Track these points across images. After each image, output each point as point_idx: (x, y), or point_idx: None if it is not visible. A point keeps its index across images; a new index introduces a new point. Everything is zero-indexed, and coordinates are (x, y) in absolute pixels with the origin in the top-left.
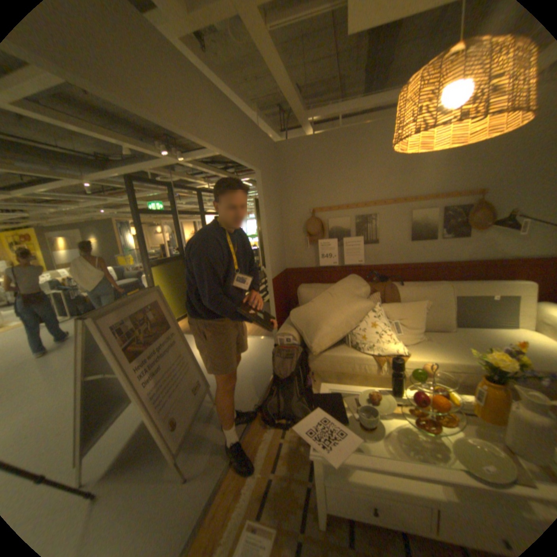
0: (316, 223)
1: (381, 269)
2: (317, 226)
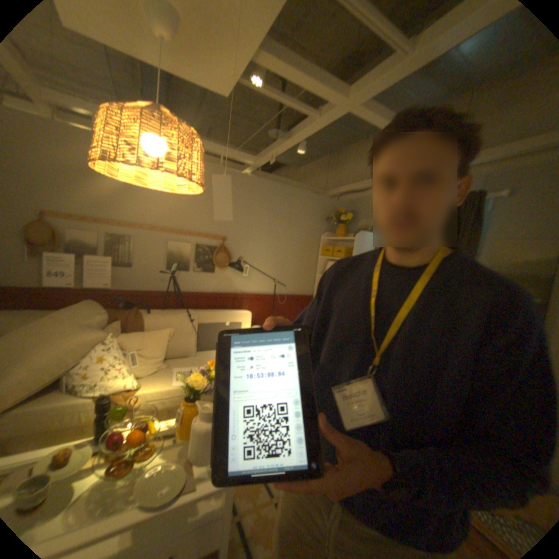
0: (44, 230)
1: (133, 296)
2: (46, 234)
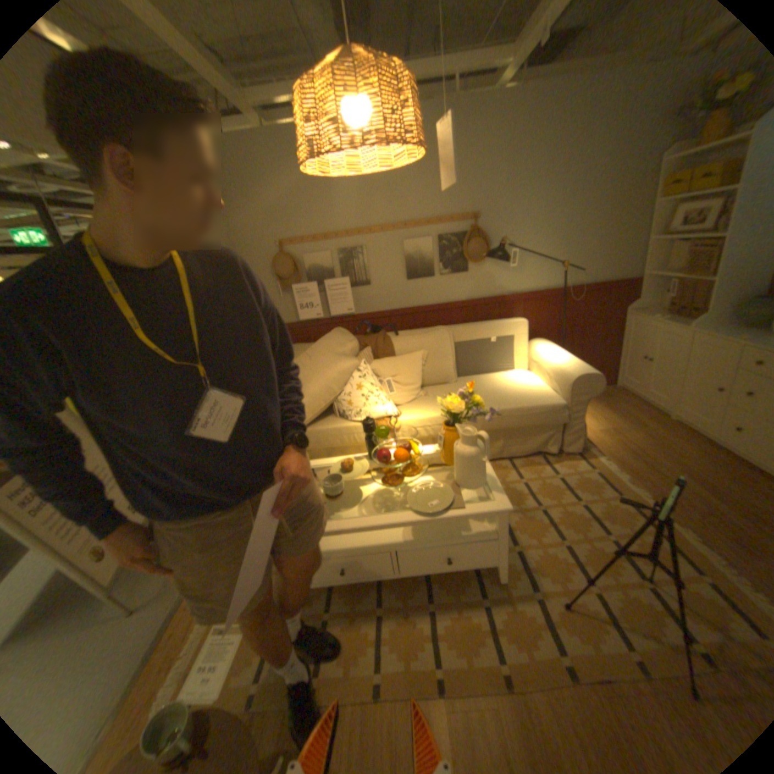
0: (286, 262)
1: (377, 318)
2: (289, 266)
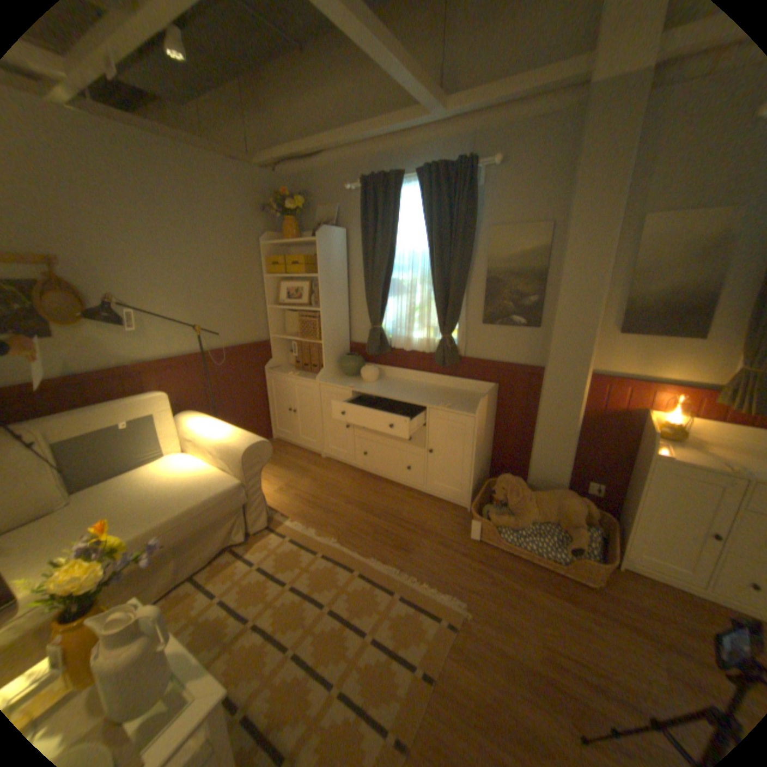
0: None
1: None
2: None
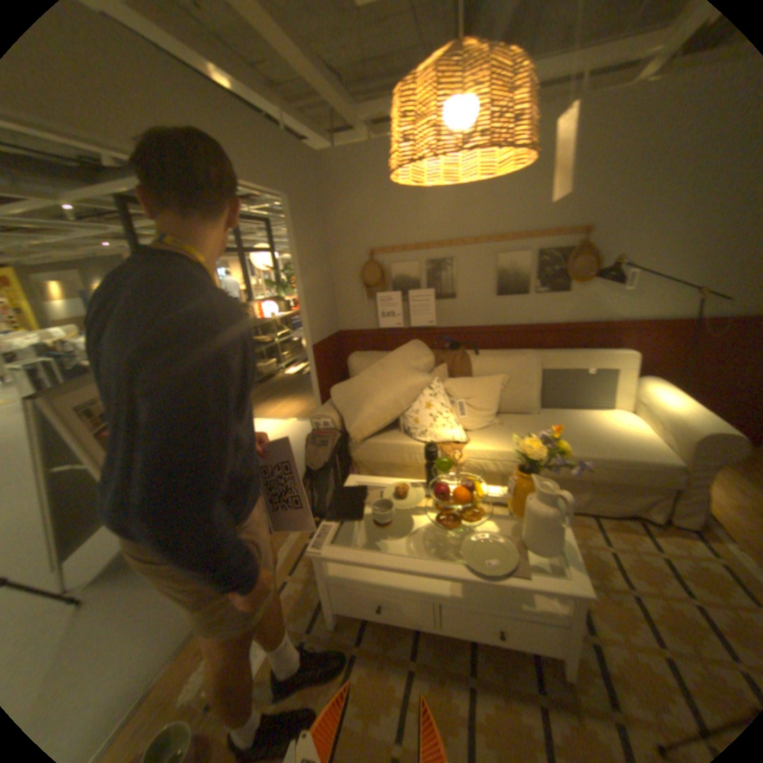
0: (374, 270)
1: (458, 333)
2: (376, 274)
